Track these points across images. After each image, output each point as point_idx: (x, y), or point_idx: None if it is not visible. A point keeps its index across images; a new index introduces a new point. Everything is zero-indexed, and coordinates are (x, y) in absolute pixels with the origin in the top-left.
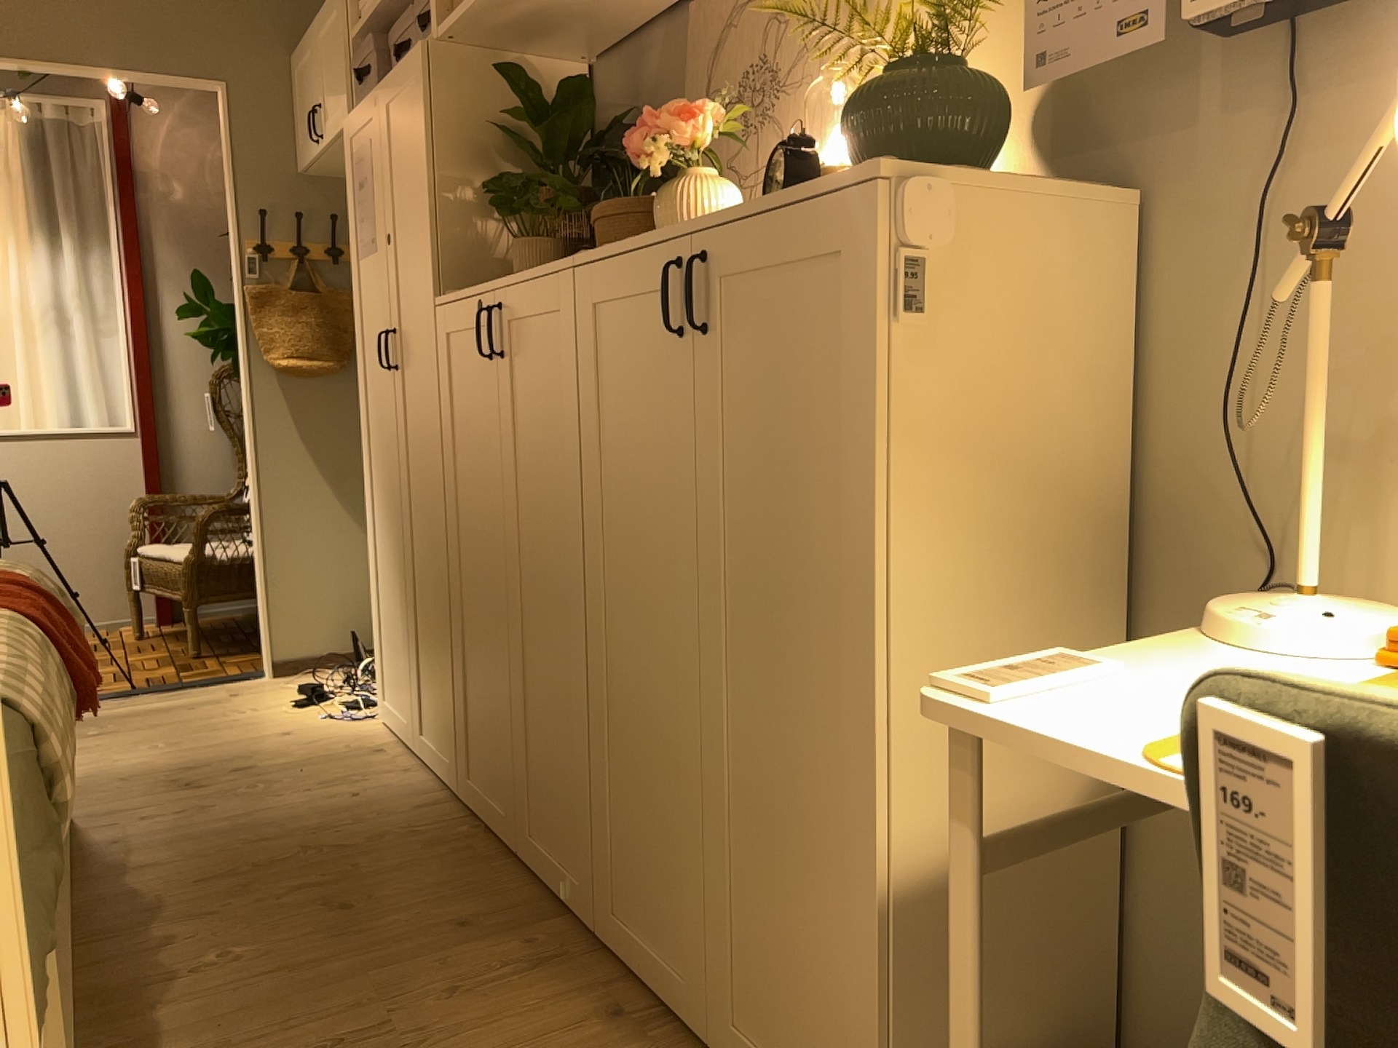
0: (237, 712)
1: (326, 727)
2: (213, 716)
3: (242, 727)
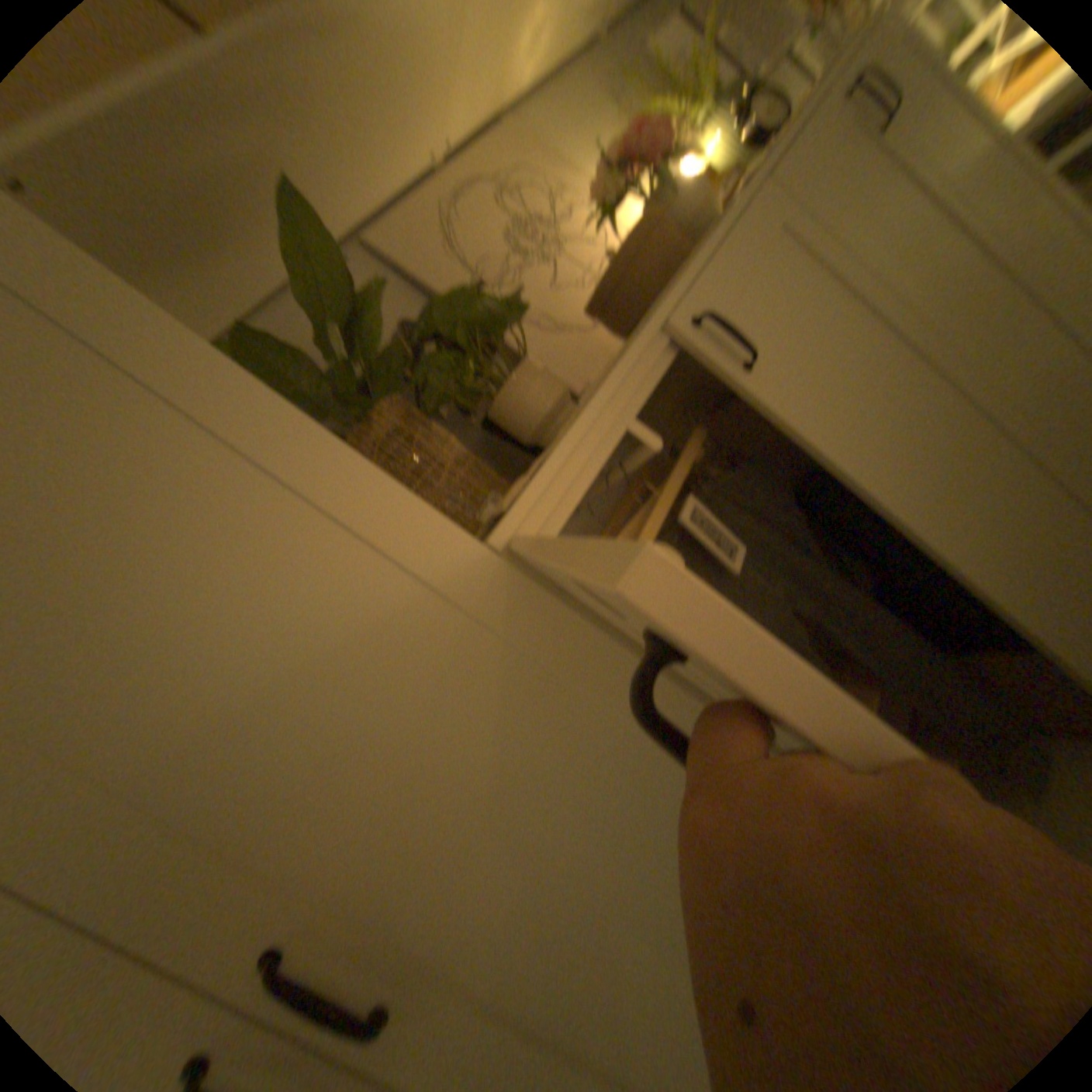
0: None
1: None
2: None
3: None
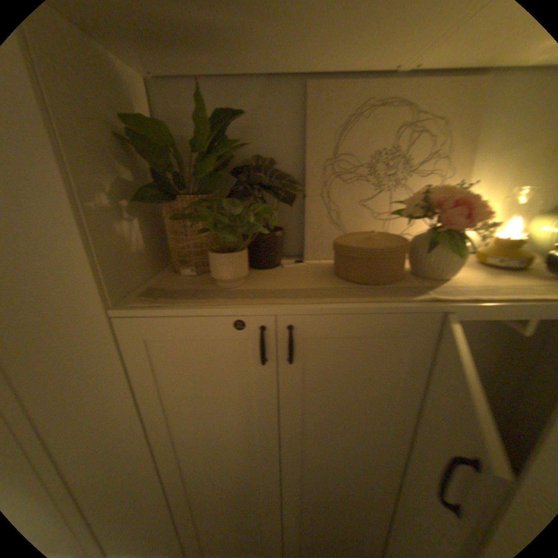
0: None
1: None
2: None
3: None
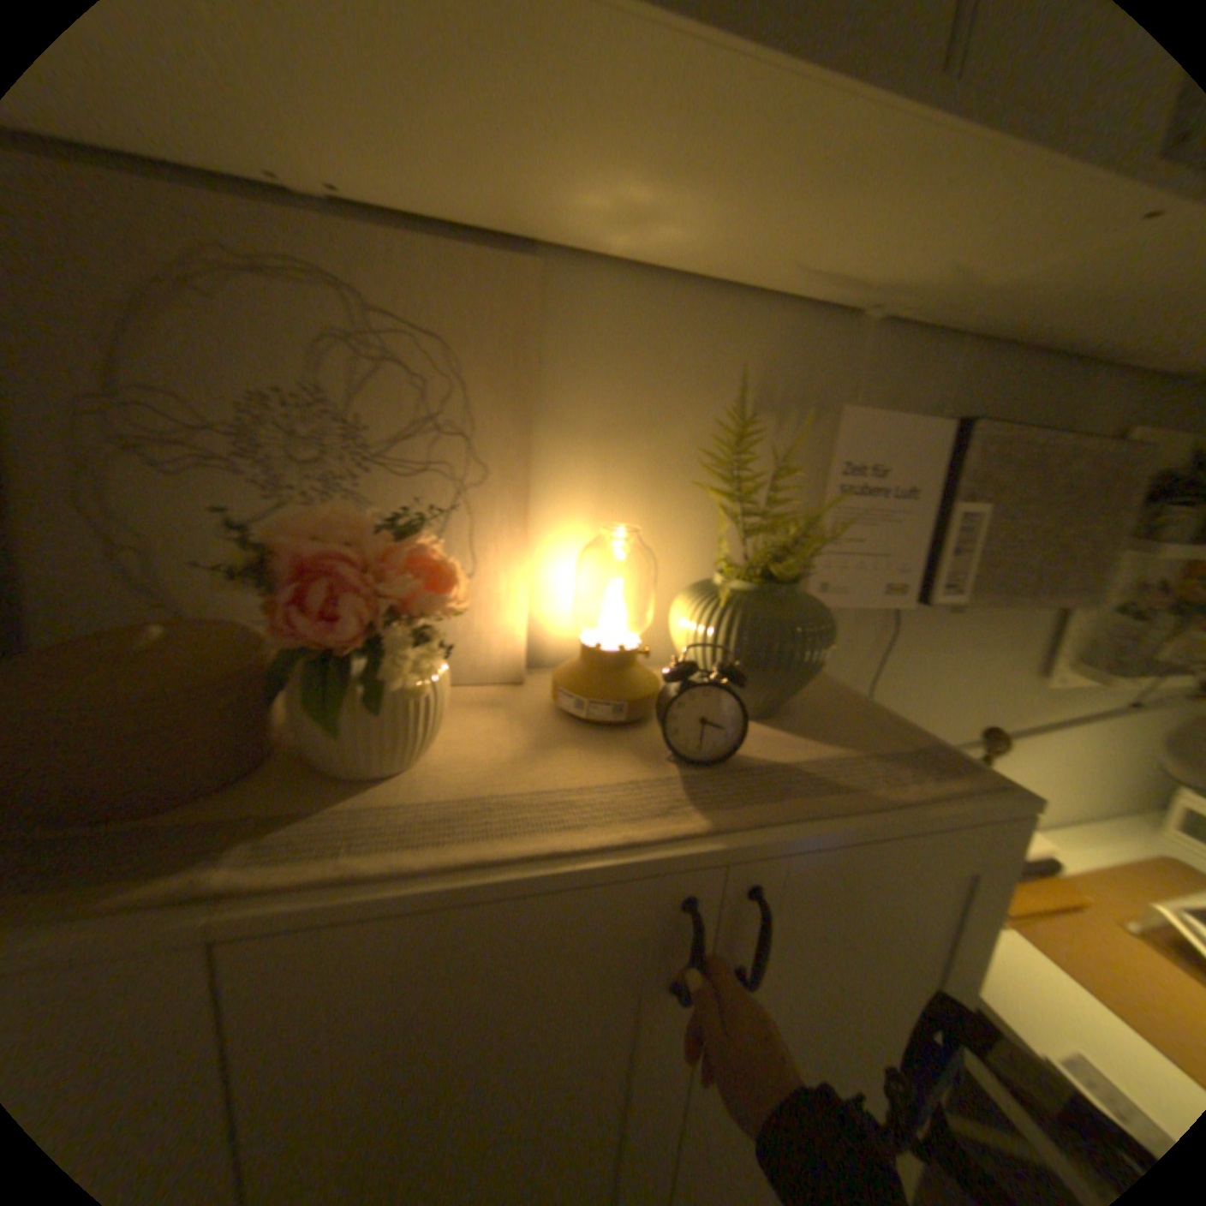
0: None
1: None
2: None
3: None
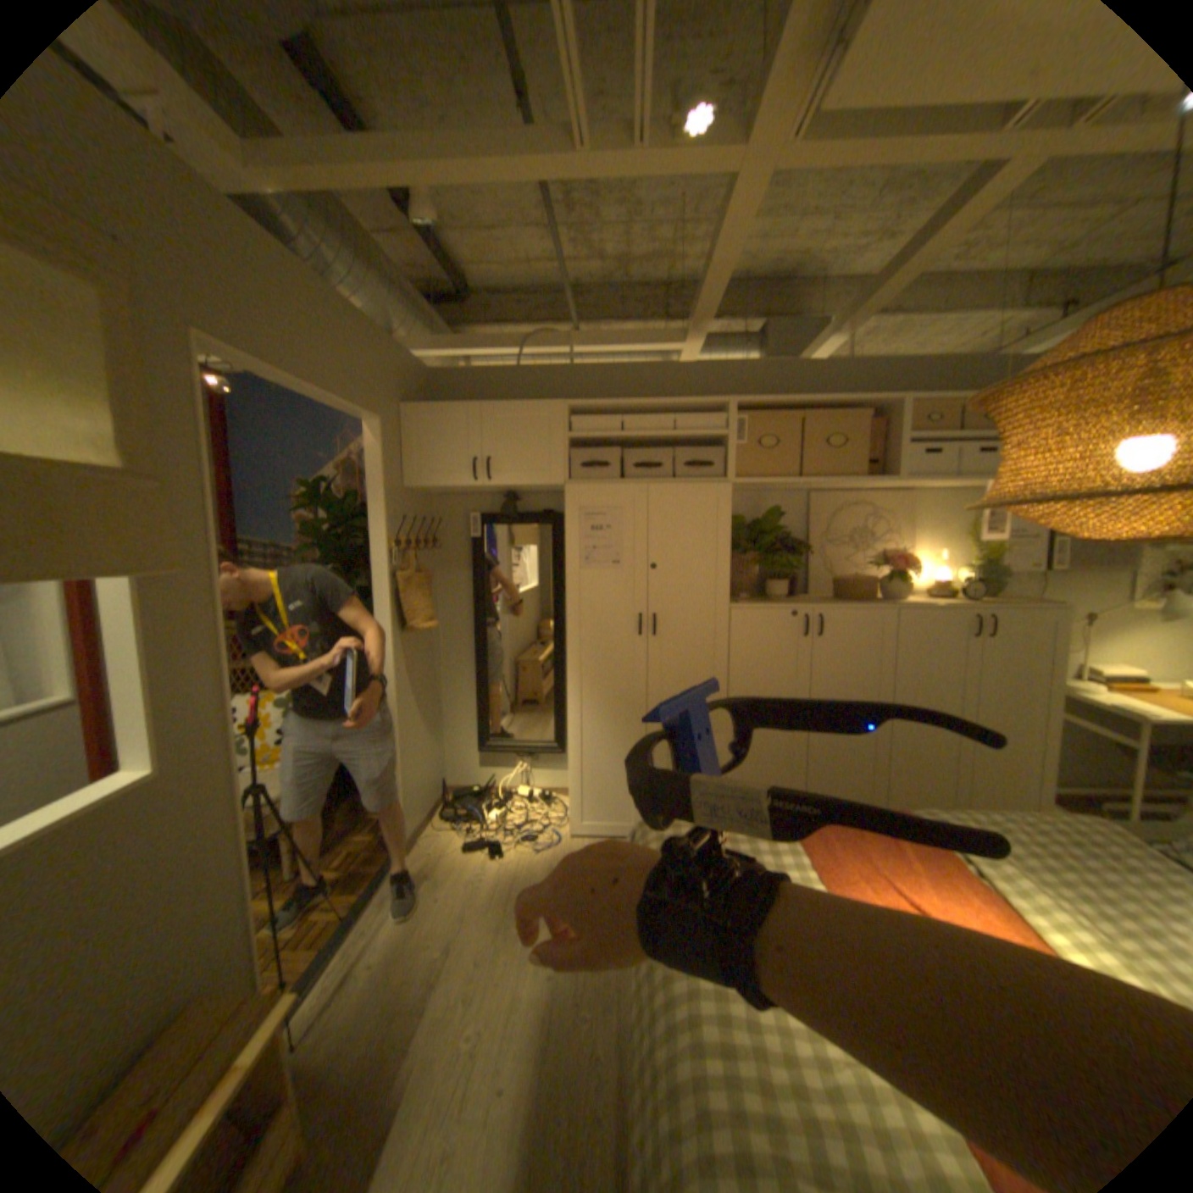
0: (477, 884)
1: (556, 856)
2: (469, 894)
3: (516, 885)
